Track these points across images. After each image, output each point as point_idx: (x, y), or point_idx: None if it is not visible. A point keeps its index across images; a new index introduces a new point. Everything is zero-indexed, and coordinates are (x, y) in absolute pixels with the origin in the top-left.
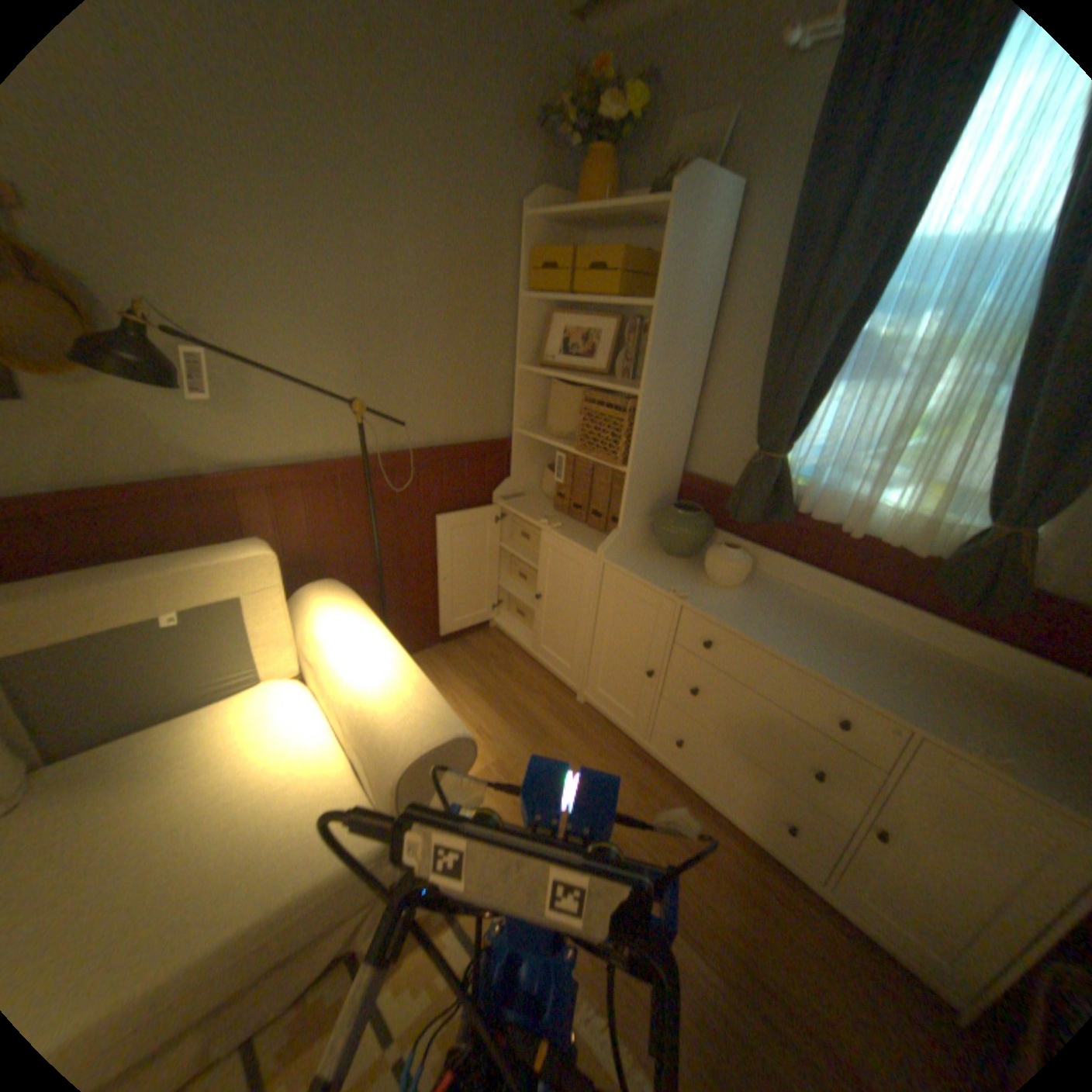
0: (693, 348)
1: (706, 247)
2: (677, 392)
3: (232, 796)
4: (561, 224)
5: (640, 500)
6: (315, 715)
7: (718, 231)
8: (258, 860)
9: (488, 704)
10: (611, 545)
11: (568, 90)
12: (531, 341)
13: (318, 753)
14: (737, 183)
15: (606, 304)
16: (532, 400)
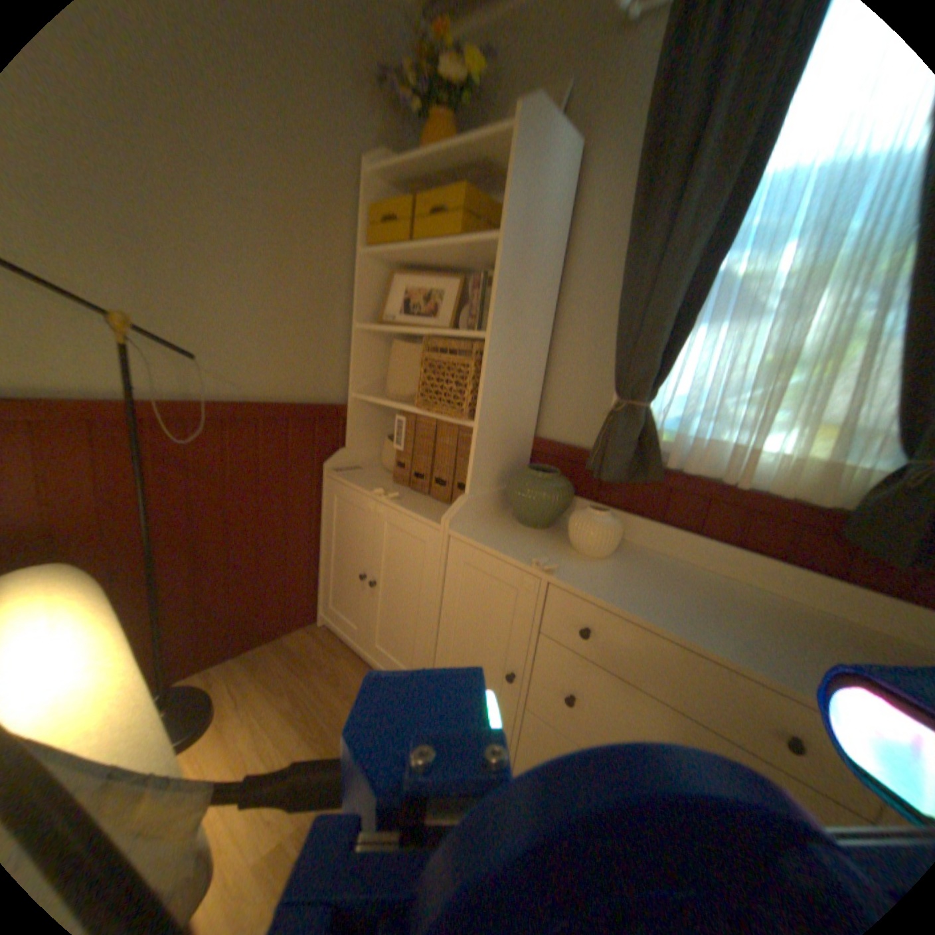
0: (543, 297)
1: (552, 189)
2: (527, 342)
3: None
4: (403, 187)
5: (492, 461)
6: None
7: (563, 178)
8: None
9: (301, 733)
10: (459, 512)
11: (409, 67)
12: (370, 299)
13: None
14: (578, 135)
15: (449, 260)
16: (372, 363)
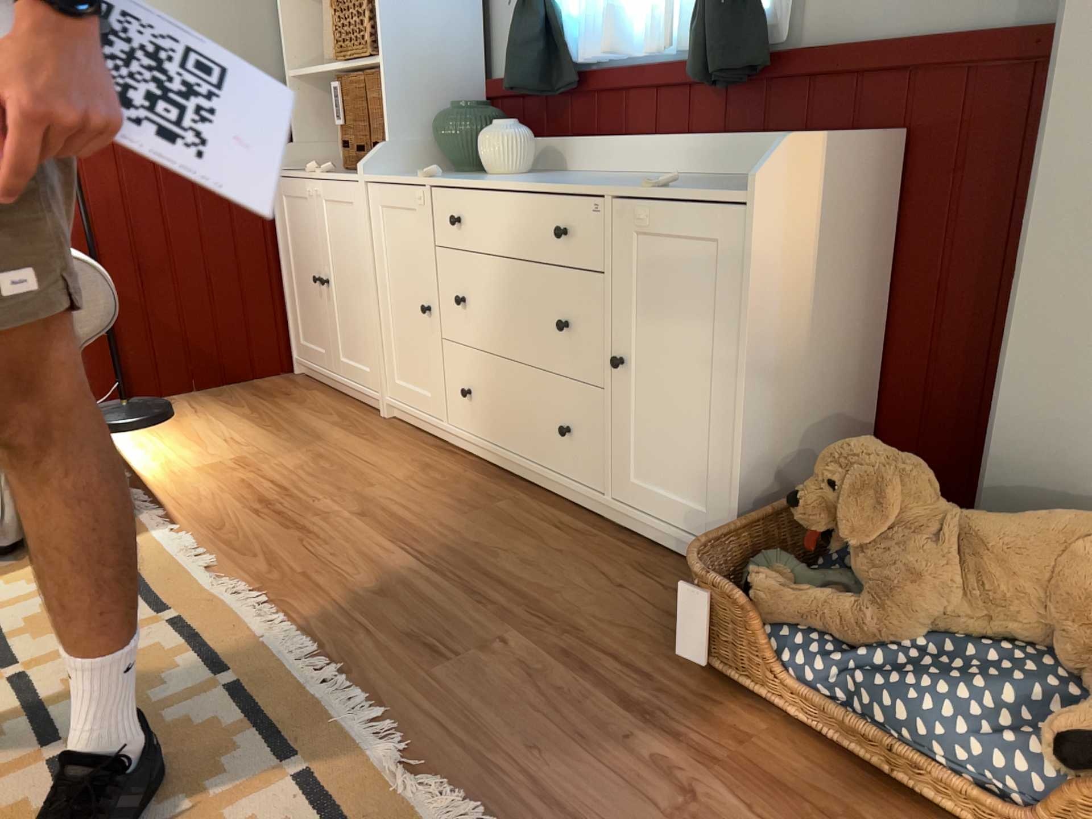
0: None
1: None
2: None
3: None
4: None
5: (413, 107)
6: None
7: None
8: None
9: (253, 423)
10: (373, 161)
11: None
12: None
13: None
14: None
15: None
16: (308, 37)
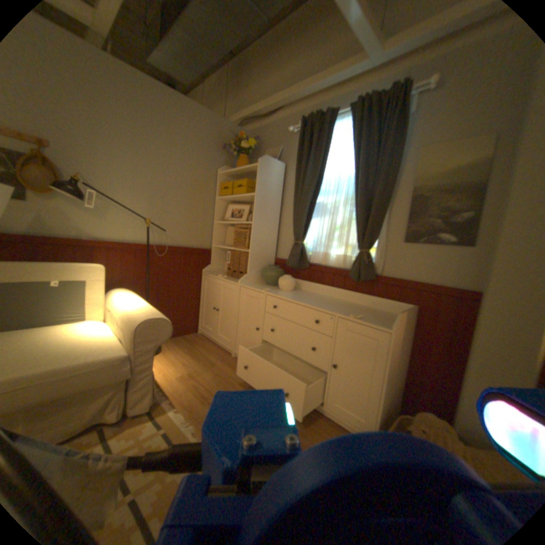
0: (272, 211)
1: (272, 179)
2: (267, 225)
3: (64, 341)
4: (231, 177)
5: (256, 264)
6: (107, 328)
7: (276, 176)
8: (70, 354)
9: (190, 356)
10: (244, 279)
11: (234, 141)
12: (220, 213)
13: (105, 335)
14: (281, 163)
15: (245, 200)
16: (220, 235)
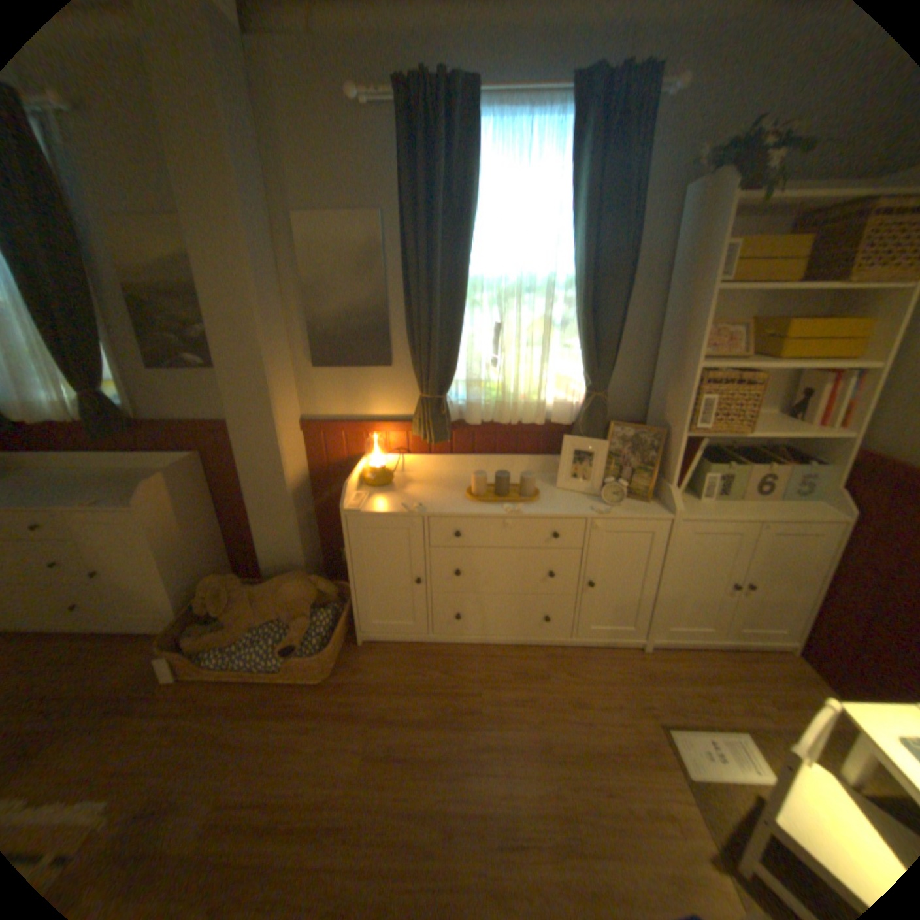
0: None
1: None
2: None
3: None
4: None
5: None
6: None
7: None
8: None
9: None
10: None
11: None
12: None
13: None
14: None
15: None
16: None
